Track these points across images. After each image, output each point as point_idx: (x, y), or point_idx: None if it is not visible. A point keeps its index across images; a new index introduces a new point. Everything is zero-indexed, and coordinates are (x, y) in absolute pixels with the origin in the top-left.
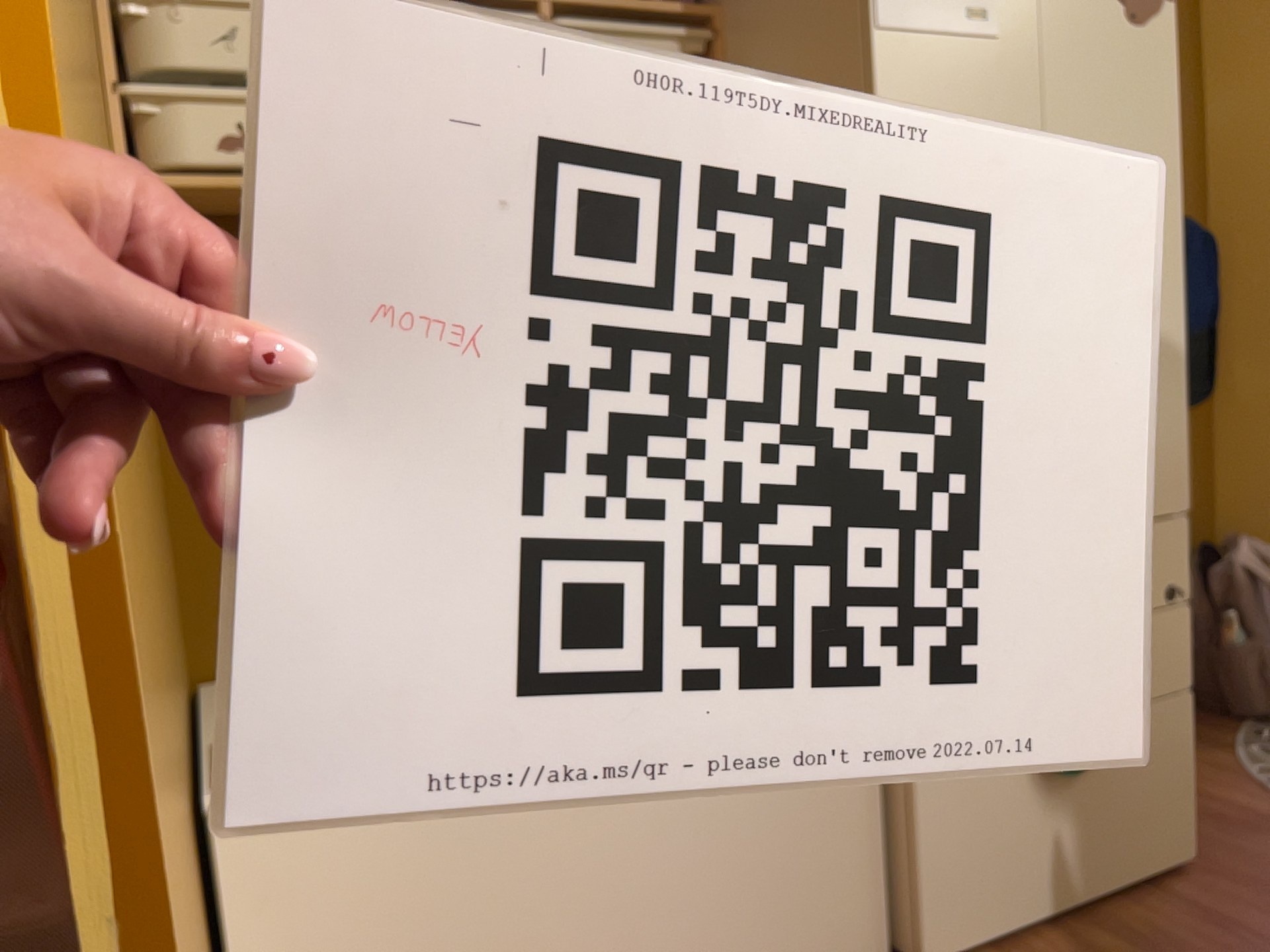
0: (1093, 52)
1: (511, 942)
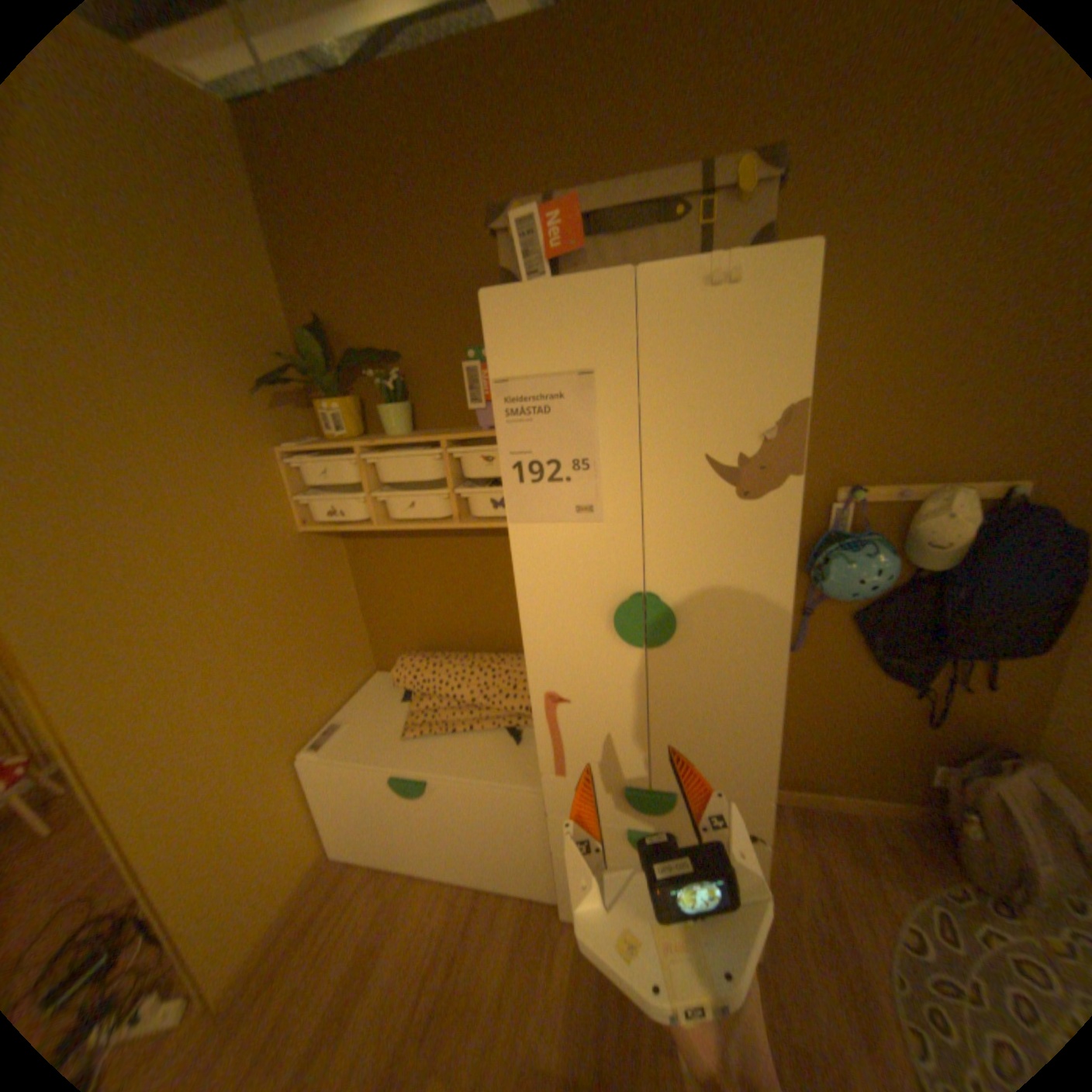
0: (693, 526)
1: (389, 828)
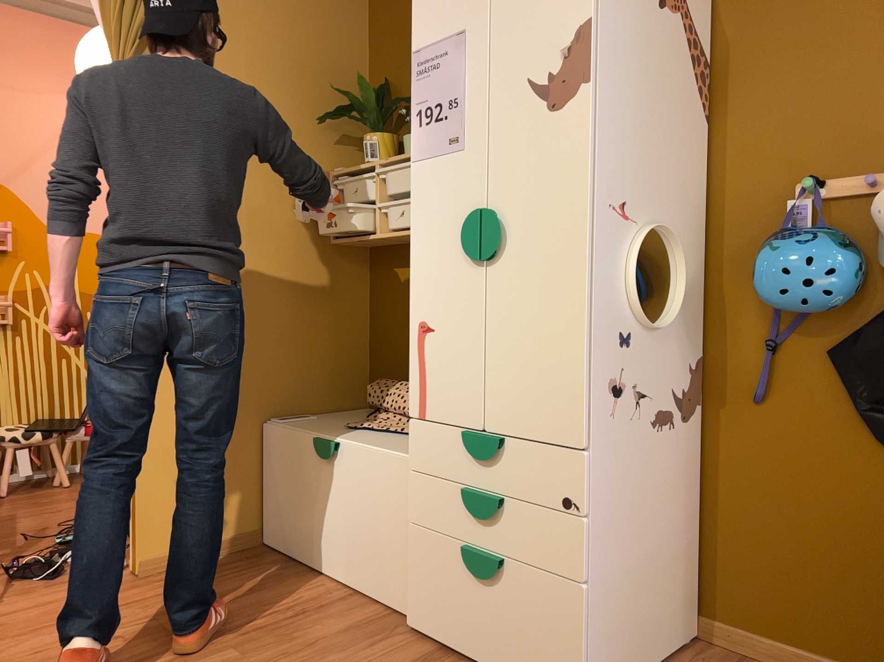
0: (519, 141)
1: (307, 504)
